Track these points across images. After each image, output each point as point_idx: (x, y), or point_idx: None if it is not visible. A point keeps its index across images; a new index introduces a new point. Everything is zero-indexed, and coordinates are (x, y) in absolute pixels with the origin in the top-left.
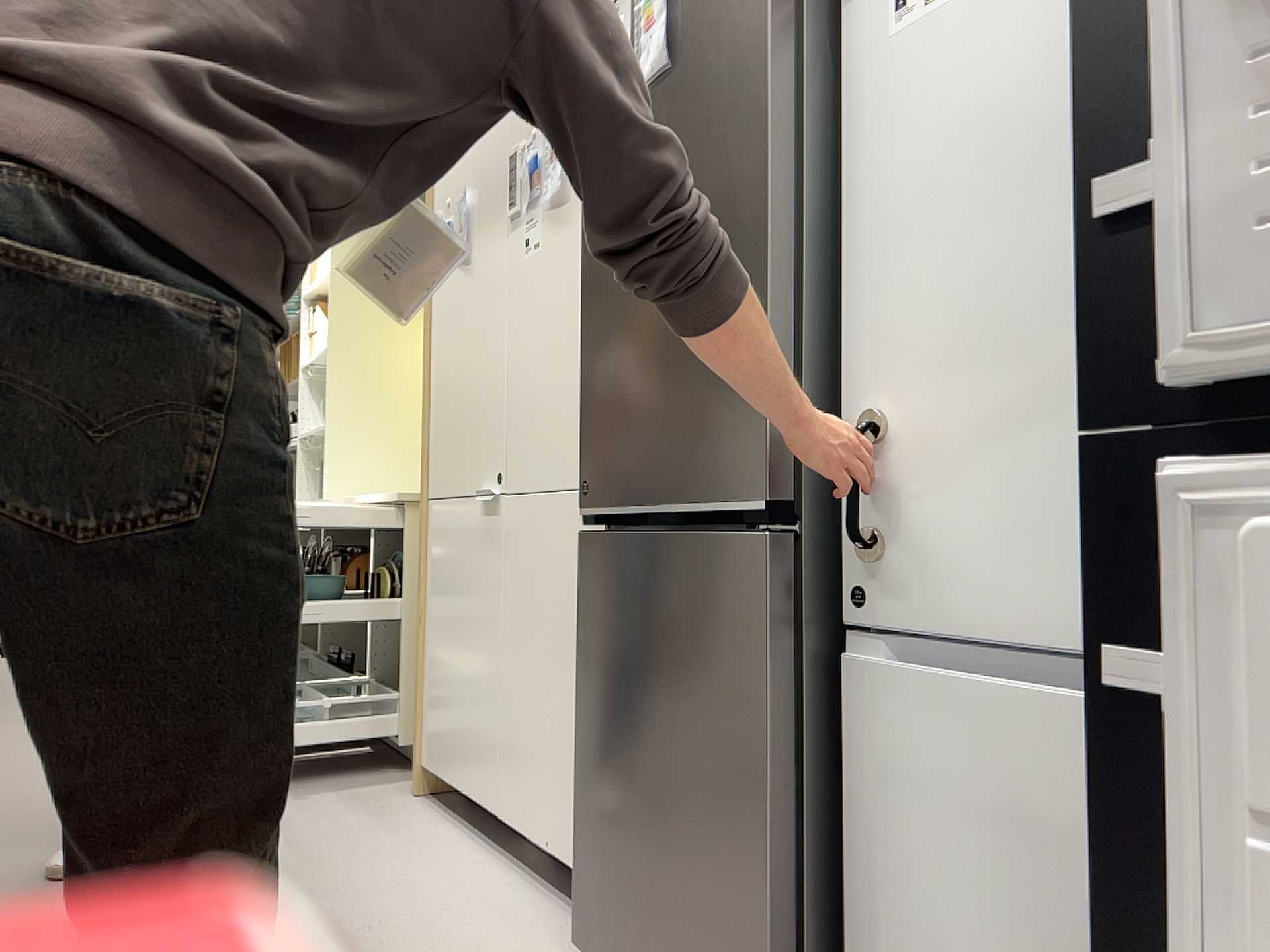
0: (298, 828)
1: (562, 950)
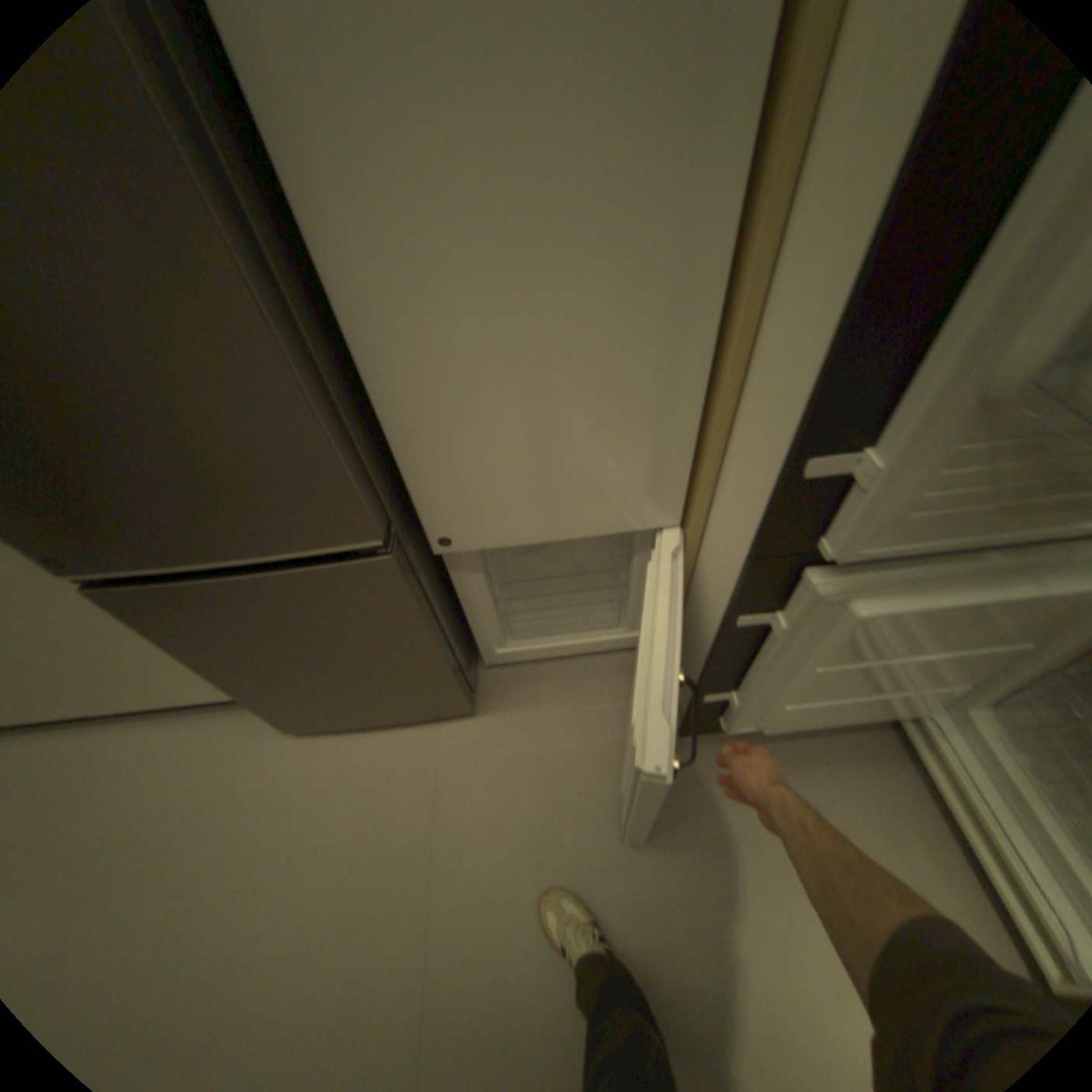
0: None
1: (263, 734)
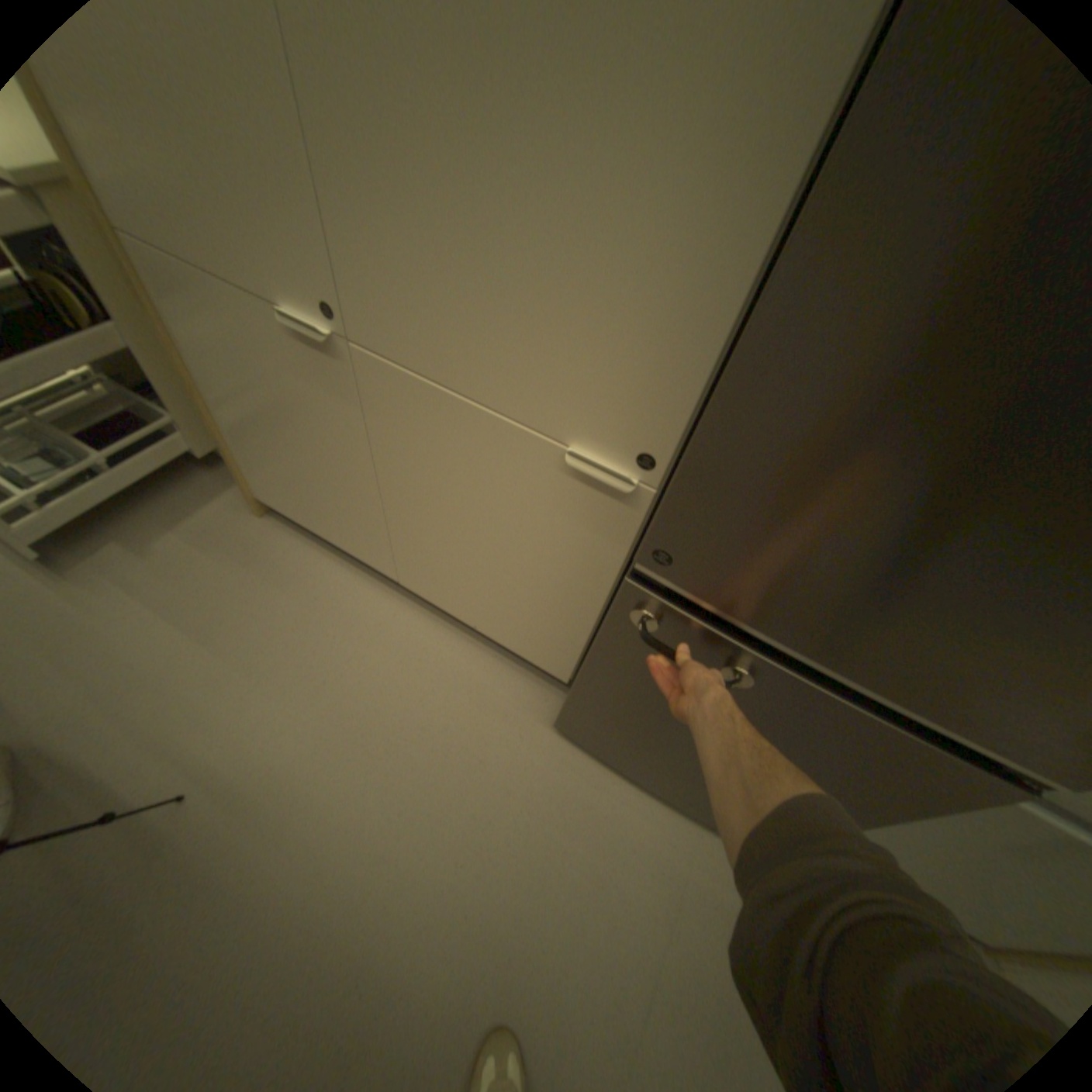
0: (186, 610)
1: (528, 708)
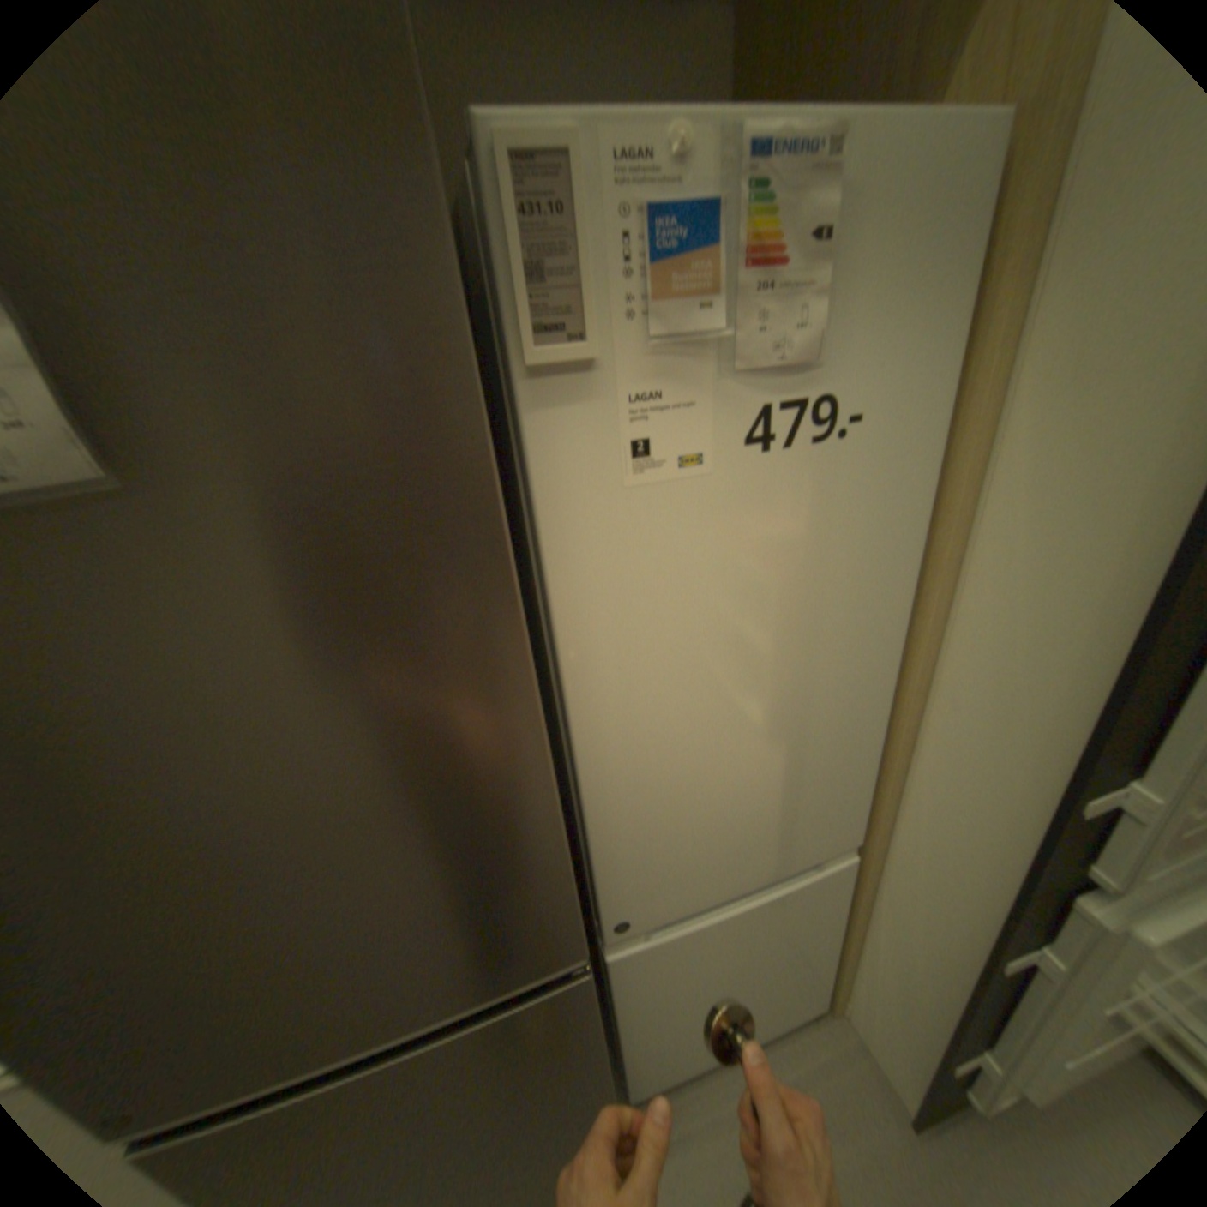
0: None
1: None
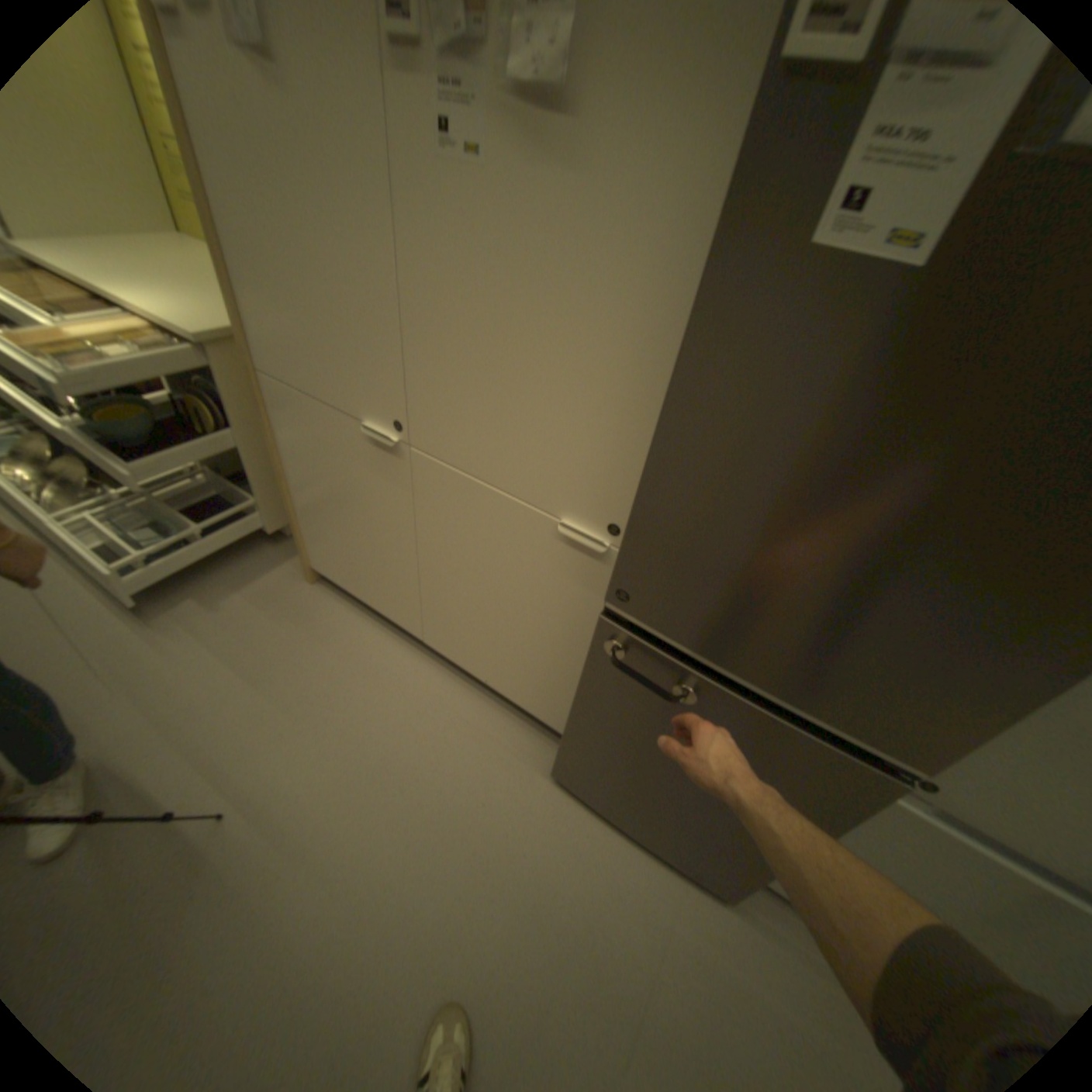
0: (246, 658)
1: (530, 759)
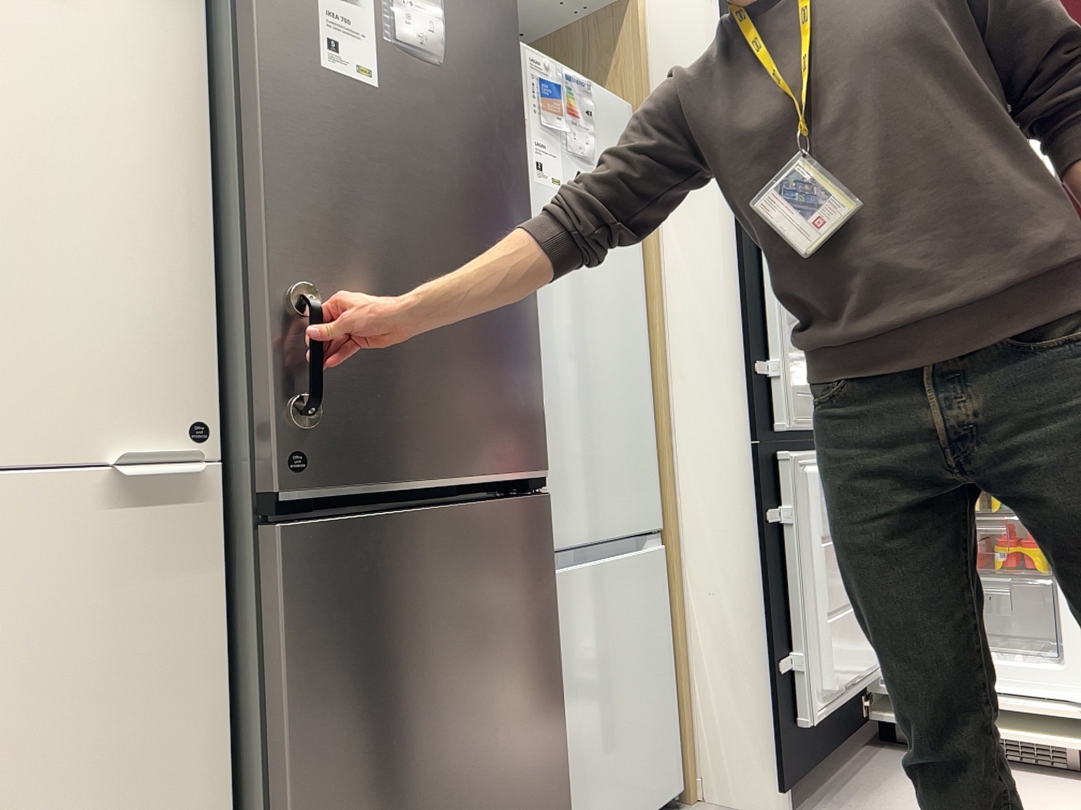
0: None
1: None
